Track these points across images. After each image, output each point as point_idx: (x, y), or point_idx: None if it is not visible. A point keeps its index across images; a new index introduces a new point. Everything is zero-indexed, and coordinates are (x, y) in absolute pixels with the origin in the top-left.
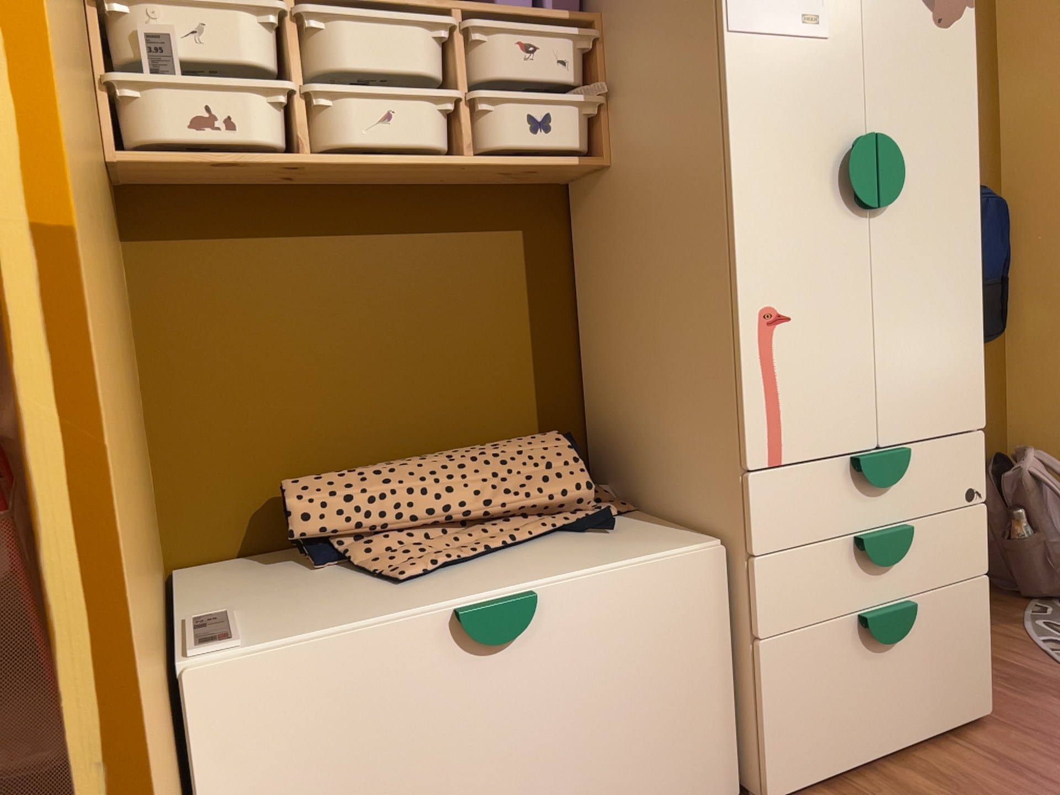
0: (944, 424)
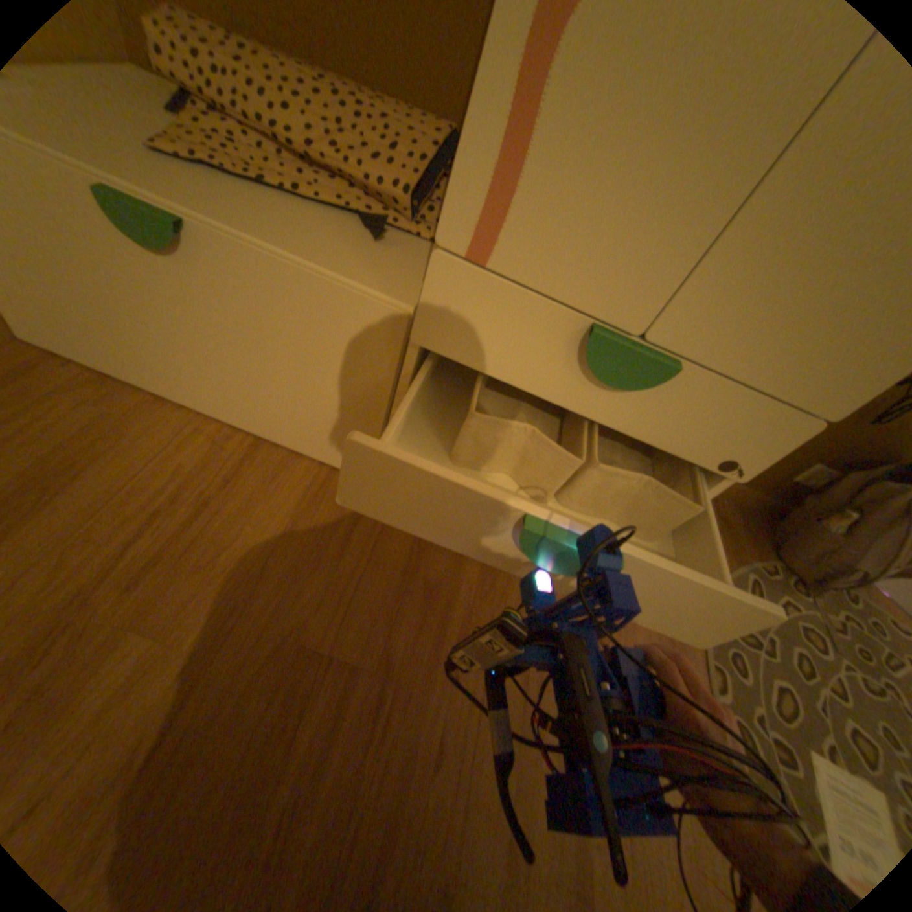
0: (770, 374)
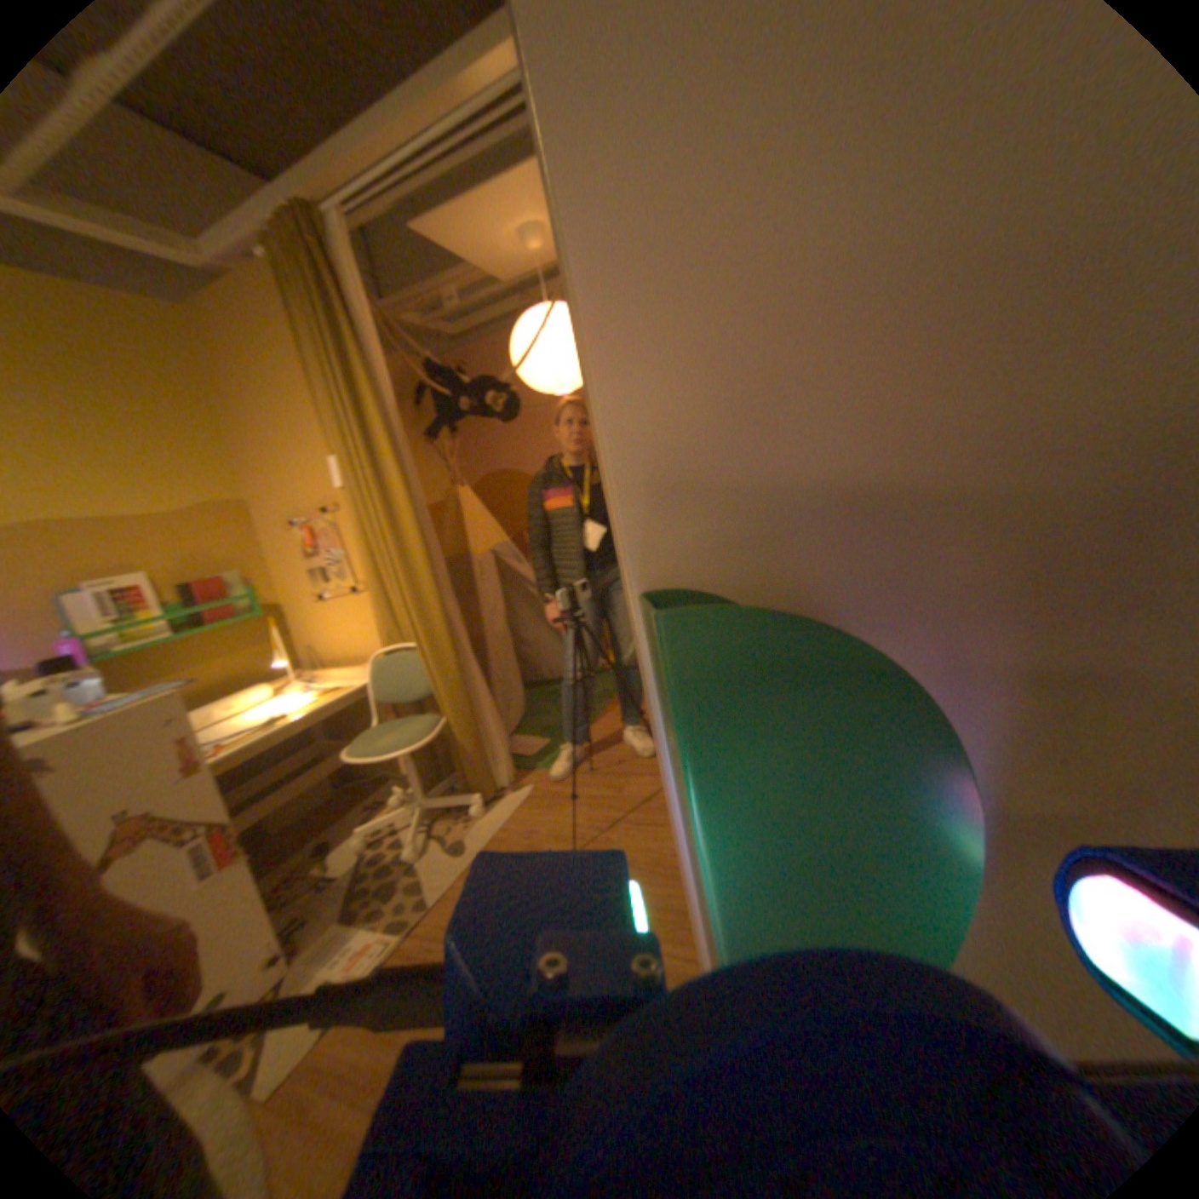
0: None
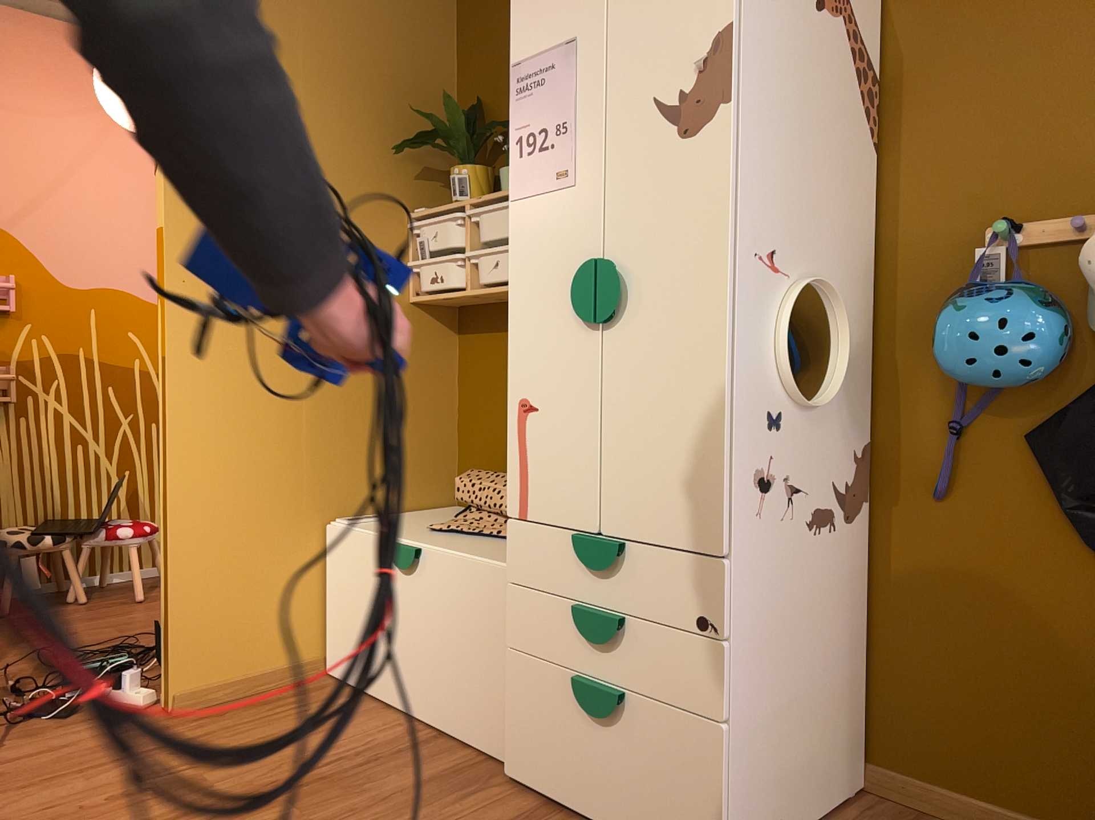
0: (670, 537)
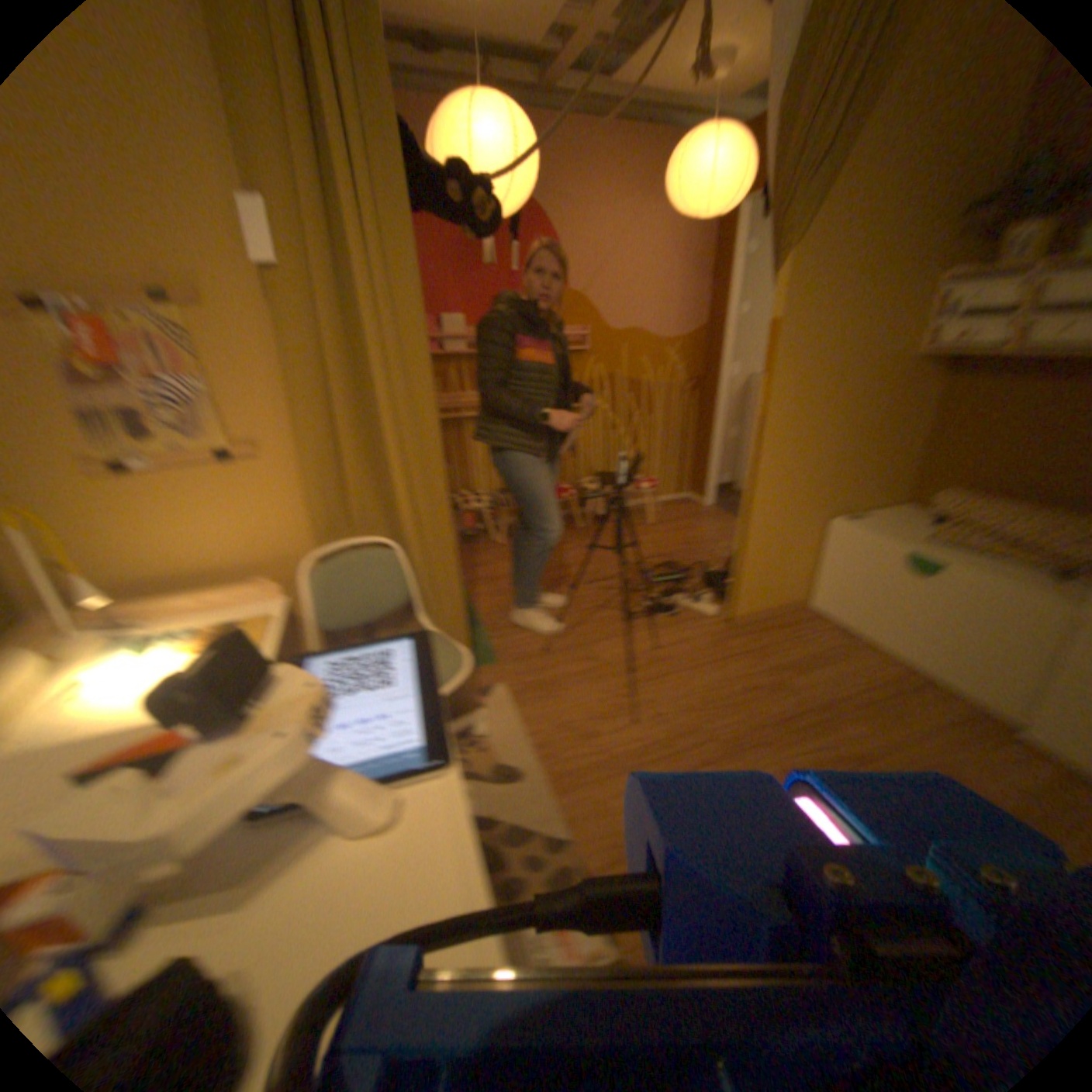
0: None
